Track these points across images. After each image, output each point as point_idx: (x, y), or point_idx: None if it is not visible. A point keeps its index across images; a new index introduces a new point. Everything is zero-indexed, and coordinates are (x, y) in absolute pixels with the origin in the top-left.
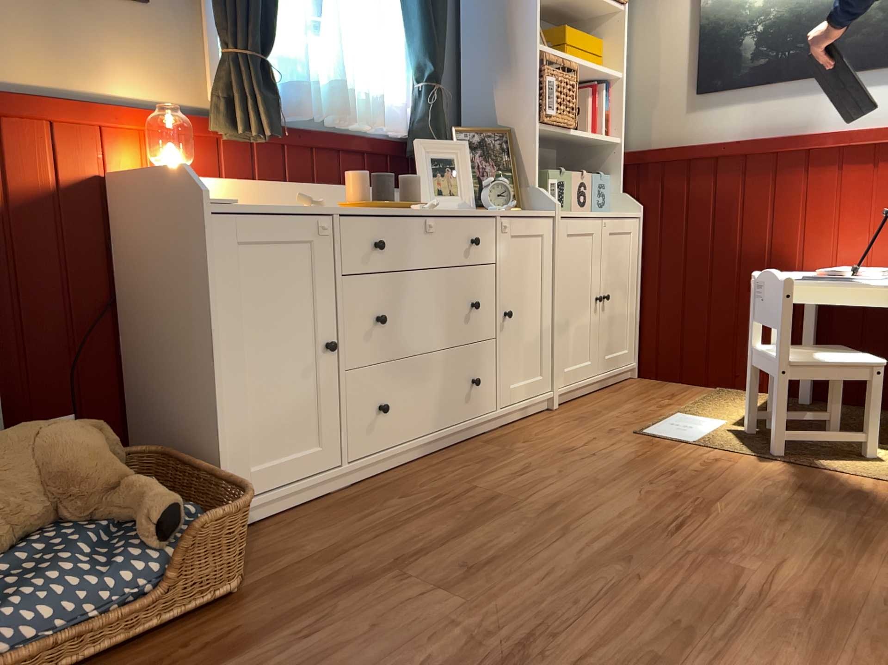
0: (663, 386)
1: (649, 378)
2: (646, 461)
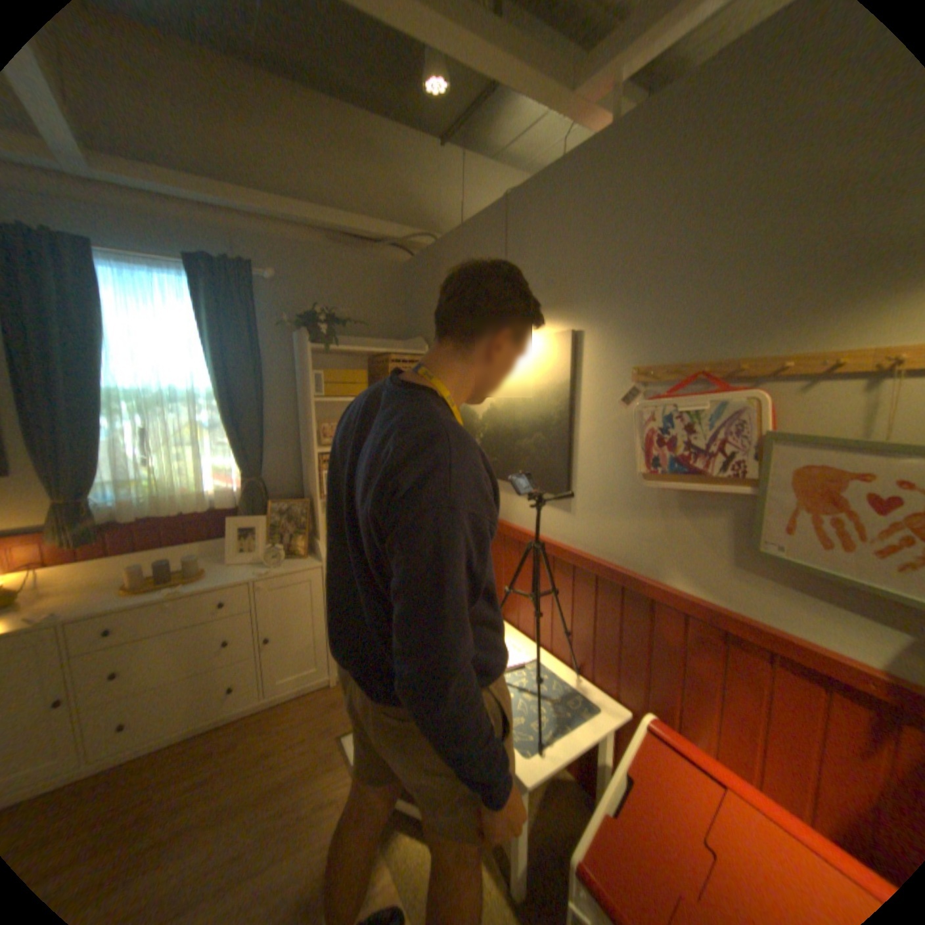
0: None
1: None
2: (289, 790)
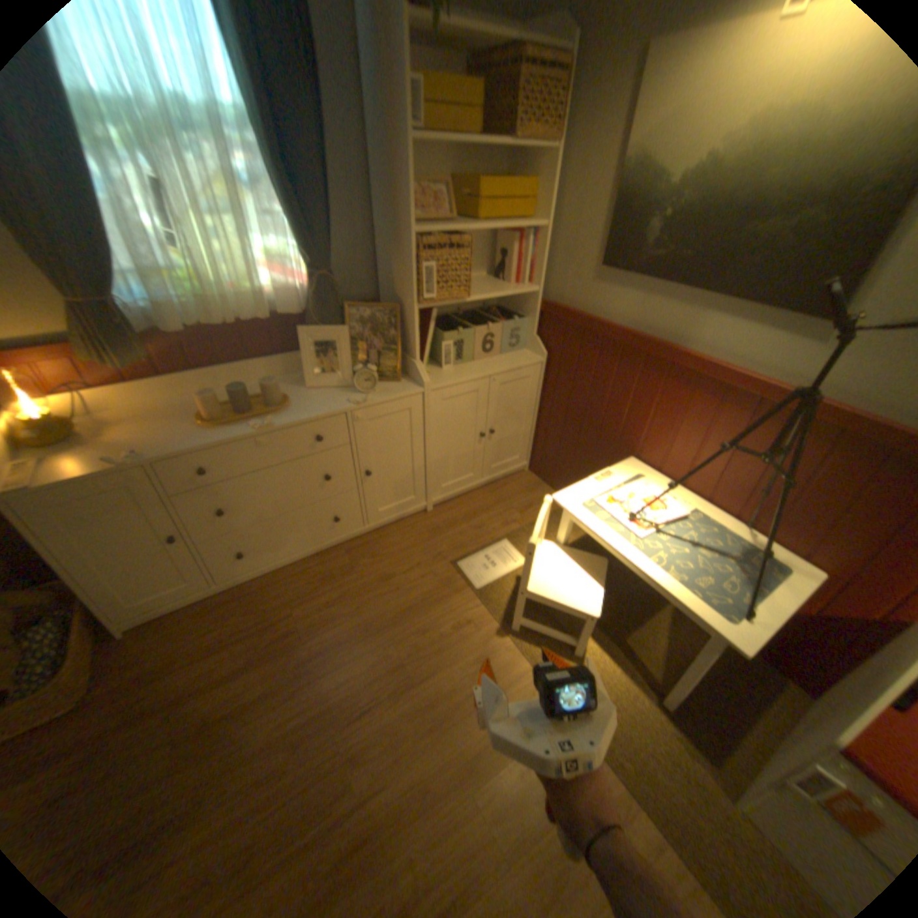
0: (533, 491)
1: (533, 476)
2: (422, 609)
